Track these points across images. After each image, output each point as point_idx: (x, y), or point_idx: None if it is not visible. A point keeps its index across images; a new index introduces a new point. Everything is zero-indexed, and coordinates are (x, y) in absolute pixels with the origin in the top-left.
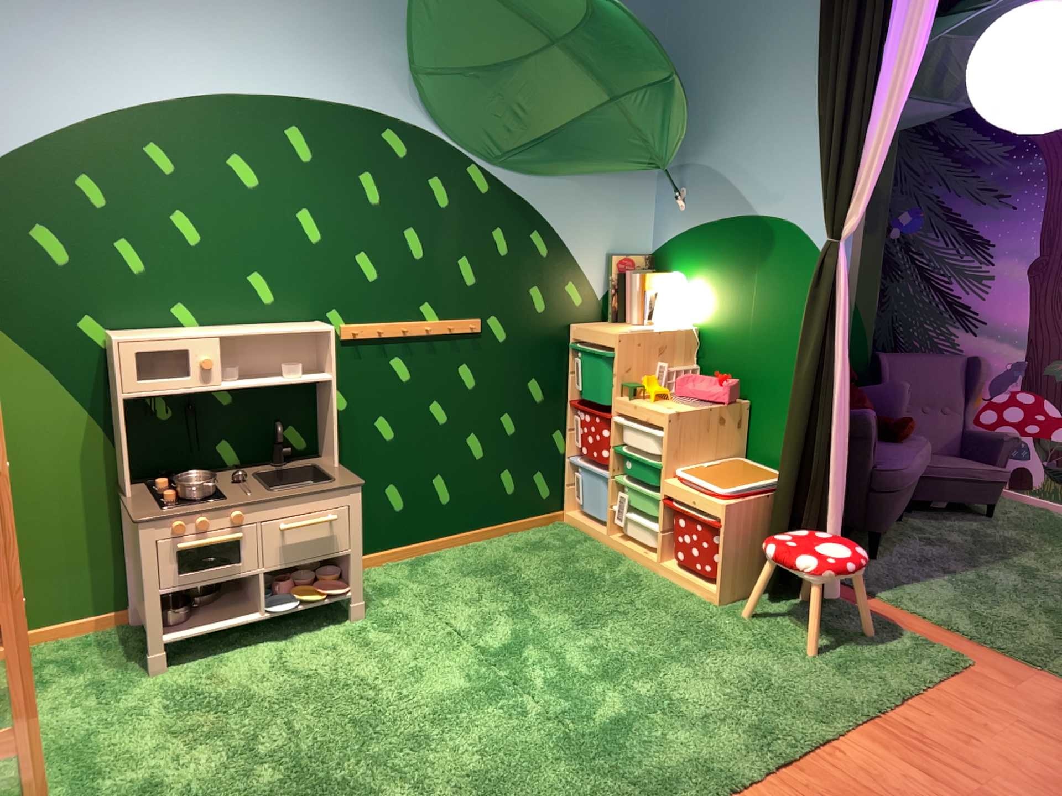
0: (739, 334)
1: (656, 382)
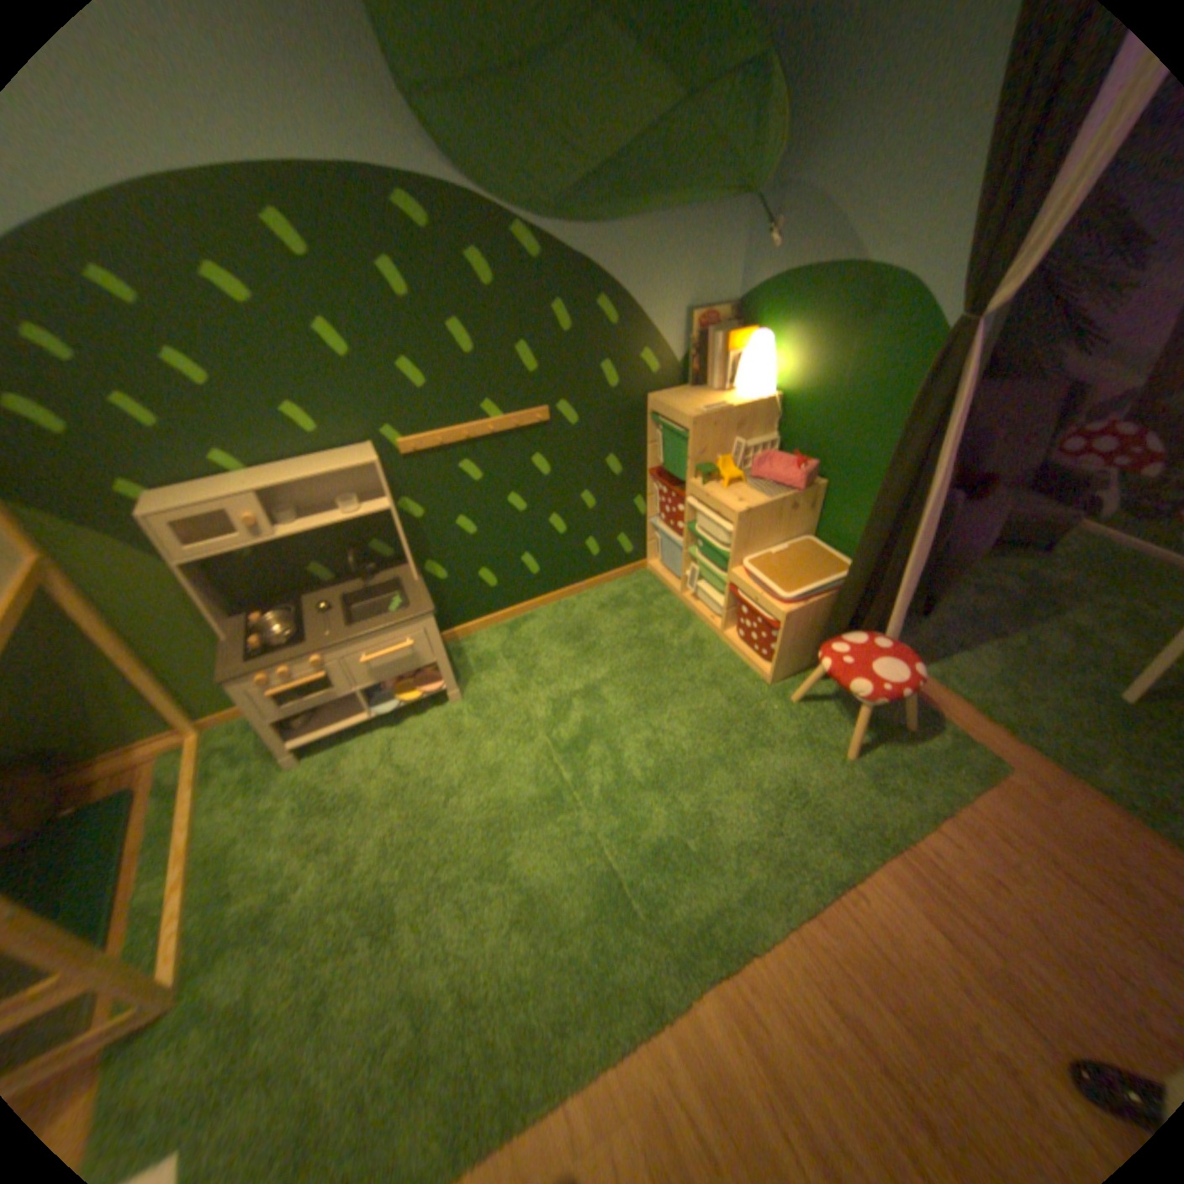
0: (824, 409)
1: (729, 464)
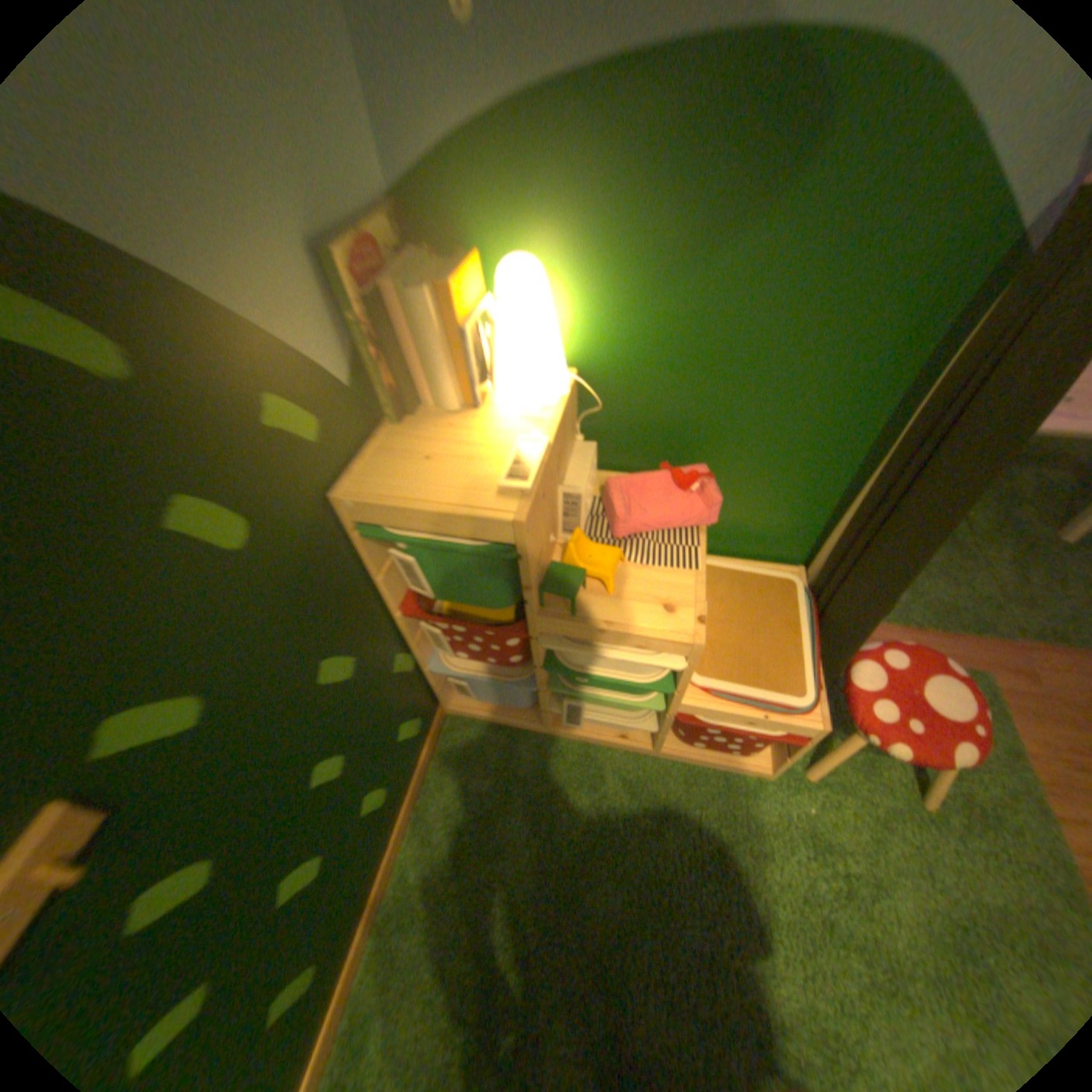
0: (683, 374)
1: (583, 539)
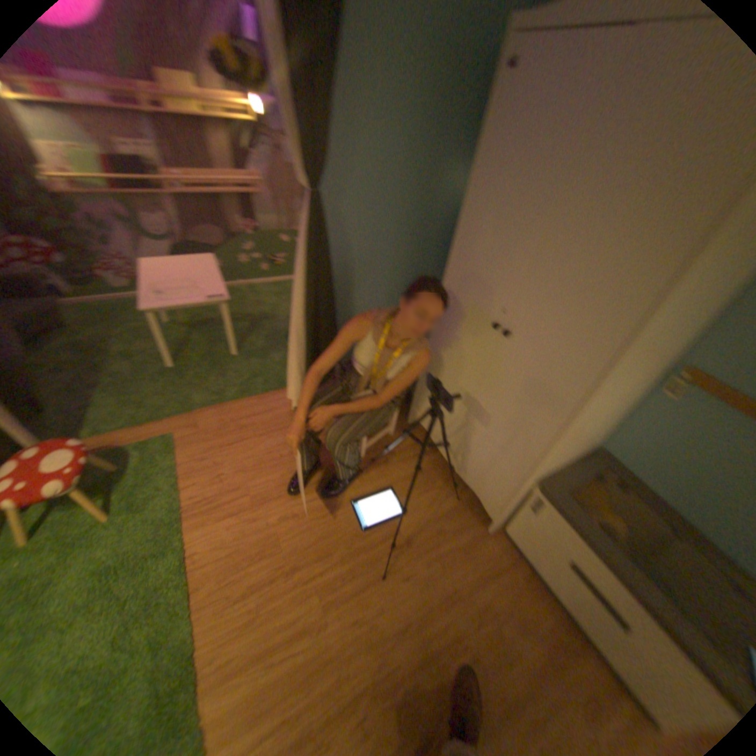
0: None
1: None
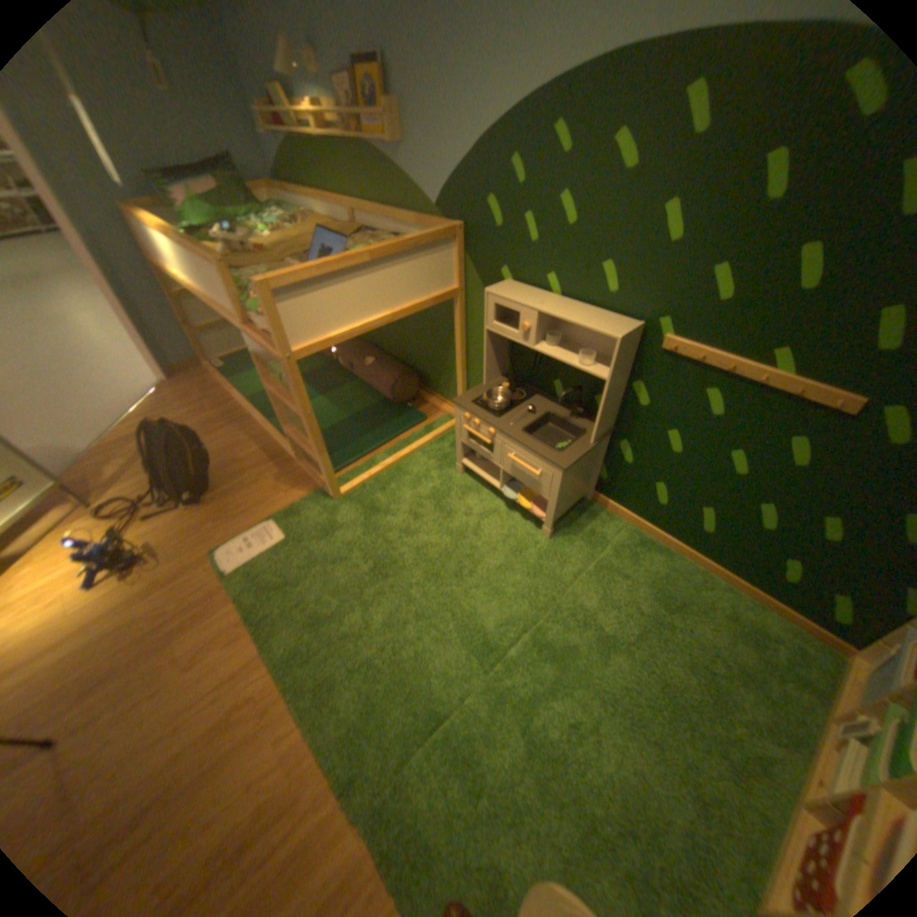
0: None
1: None
